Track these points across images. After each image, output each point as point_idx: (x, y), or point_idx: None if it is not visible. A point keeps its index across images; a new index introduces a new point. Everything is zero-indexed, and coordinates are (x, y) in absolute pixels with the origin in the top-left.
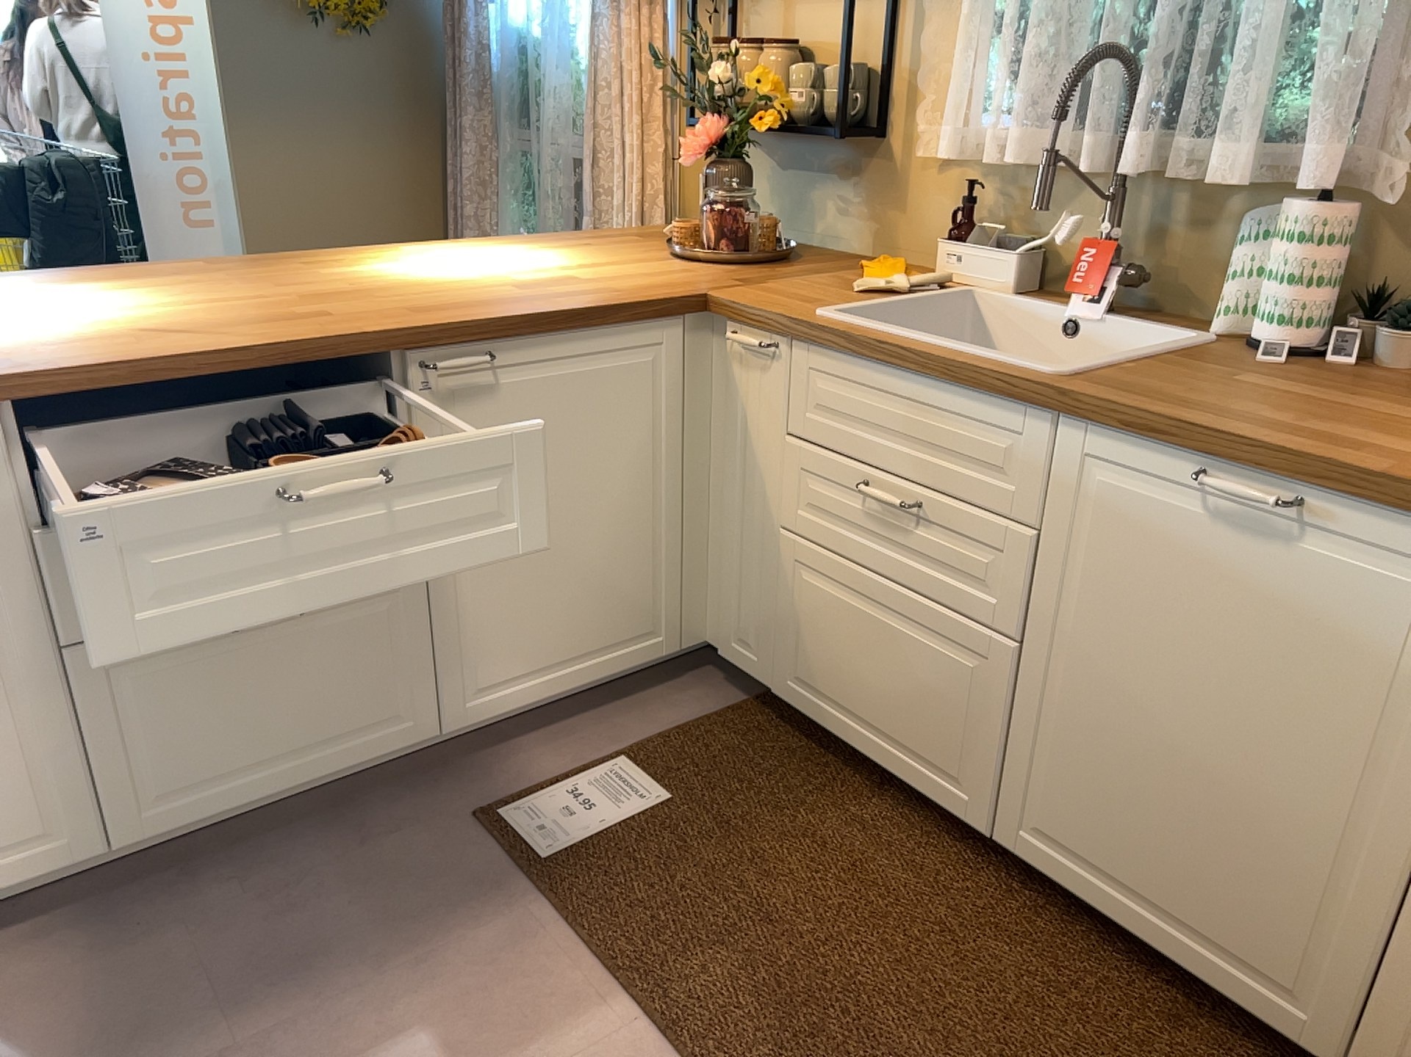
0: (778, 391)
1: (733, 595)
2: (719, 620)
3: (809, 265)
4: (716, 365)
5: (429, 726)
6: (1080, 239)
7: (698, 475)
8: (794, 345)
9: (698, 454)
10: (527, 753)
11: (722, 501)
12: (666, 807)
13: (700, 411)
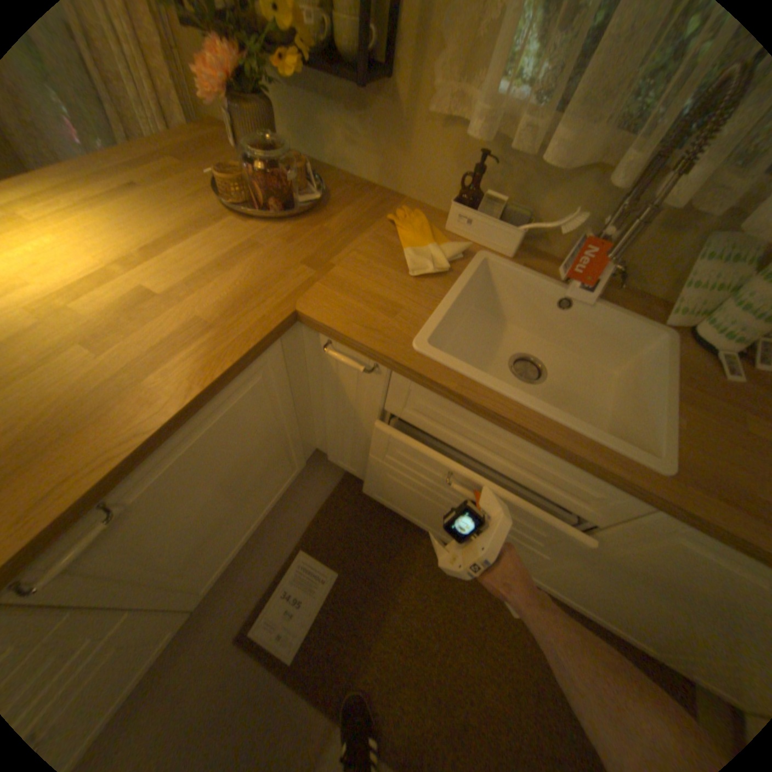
0: (377, 389)
1: (338, 448)
2: (326, 446)
3: (344, 210)
4: (308, 346)
5: (182, 622)
6: (591, 233)
7: (304, 400)
8: (396, 373)
9: (303, 392)
10: (244, 569)
11: (323, 409)
12: (337, 585)
13: (300, 373)
